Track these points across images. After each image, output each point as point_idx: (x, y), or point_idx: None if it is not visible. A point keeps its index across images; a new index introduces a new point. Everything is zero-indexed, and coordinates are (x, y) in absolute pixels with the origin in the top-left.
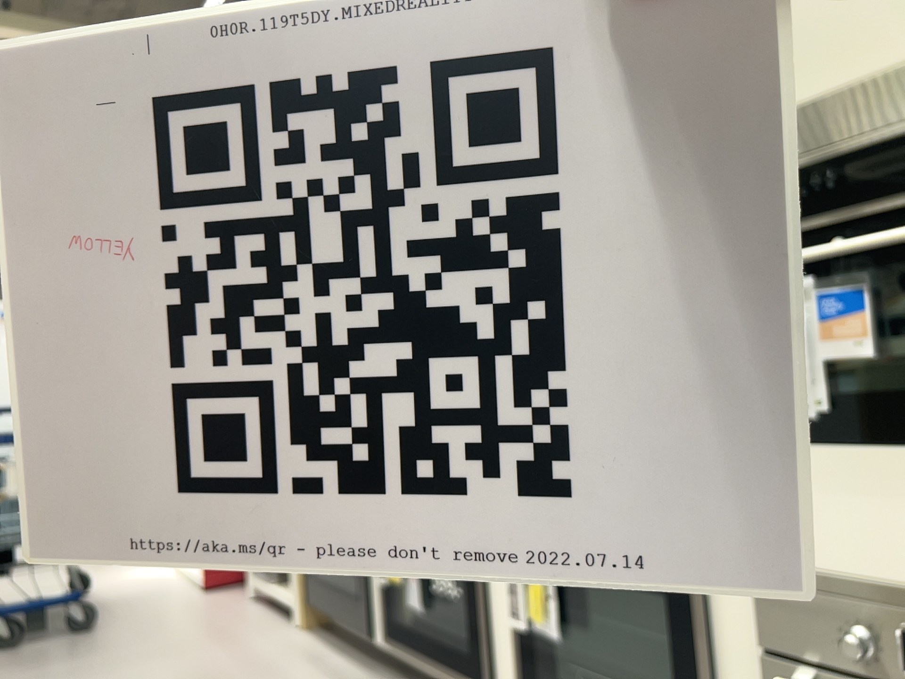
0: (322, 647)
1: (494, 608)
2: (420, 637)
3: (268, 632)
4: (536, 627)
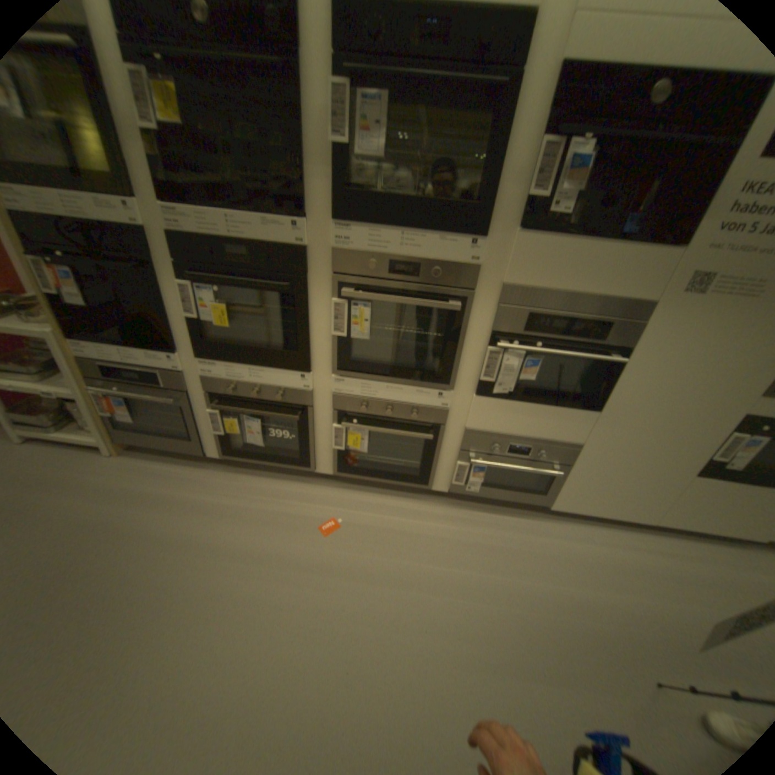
0: (149, 465)
1: (317, 441)
2: (255, 455)
3: (85, 468)
4: (350, 448)
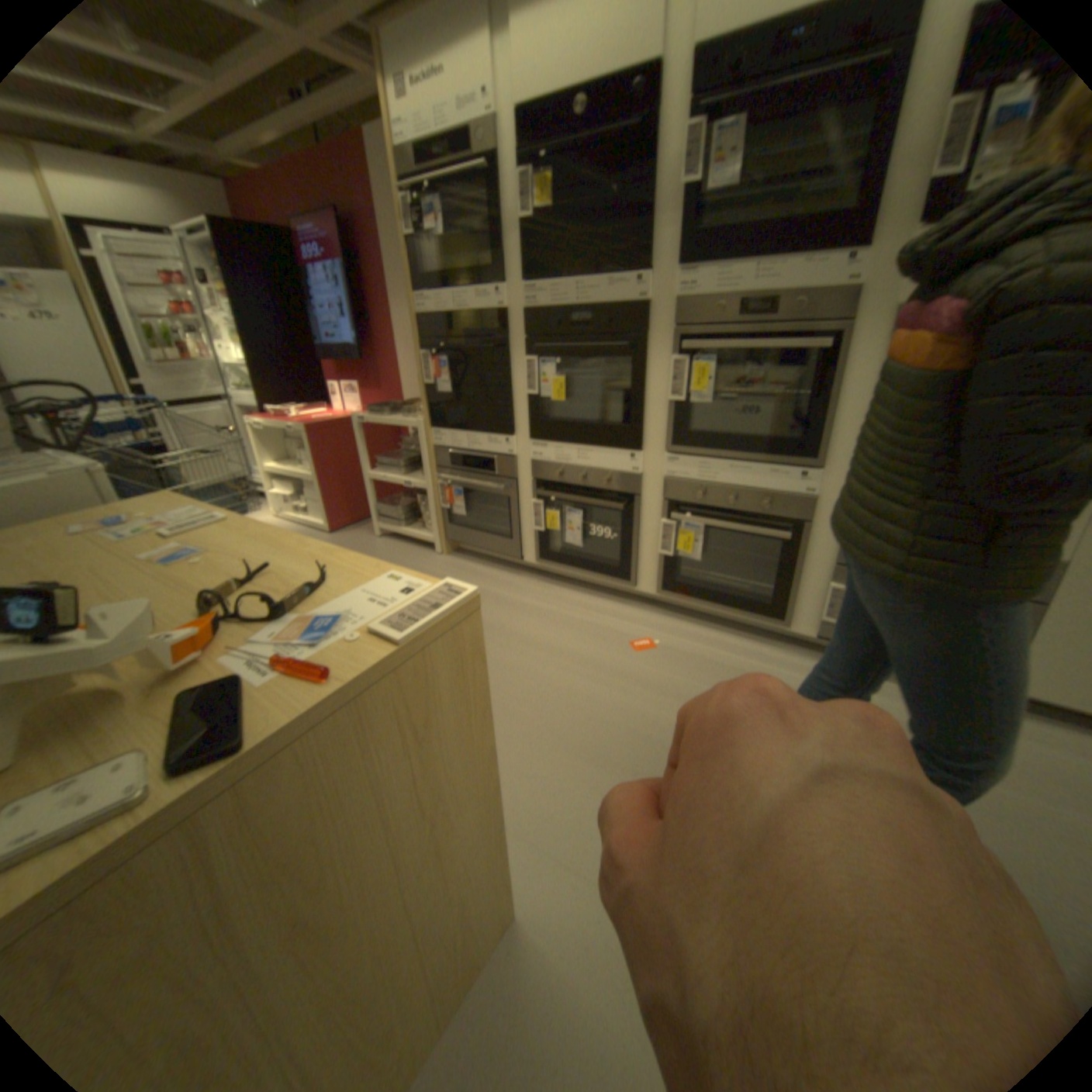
0: (471, 564)
1: (641, 541)
2: (571, 557)
3: (420, 558)
4: (680, 551)
